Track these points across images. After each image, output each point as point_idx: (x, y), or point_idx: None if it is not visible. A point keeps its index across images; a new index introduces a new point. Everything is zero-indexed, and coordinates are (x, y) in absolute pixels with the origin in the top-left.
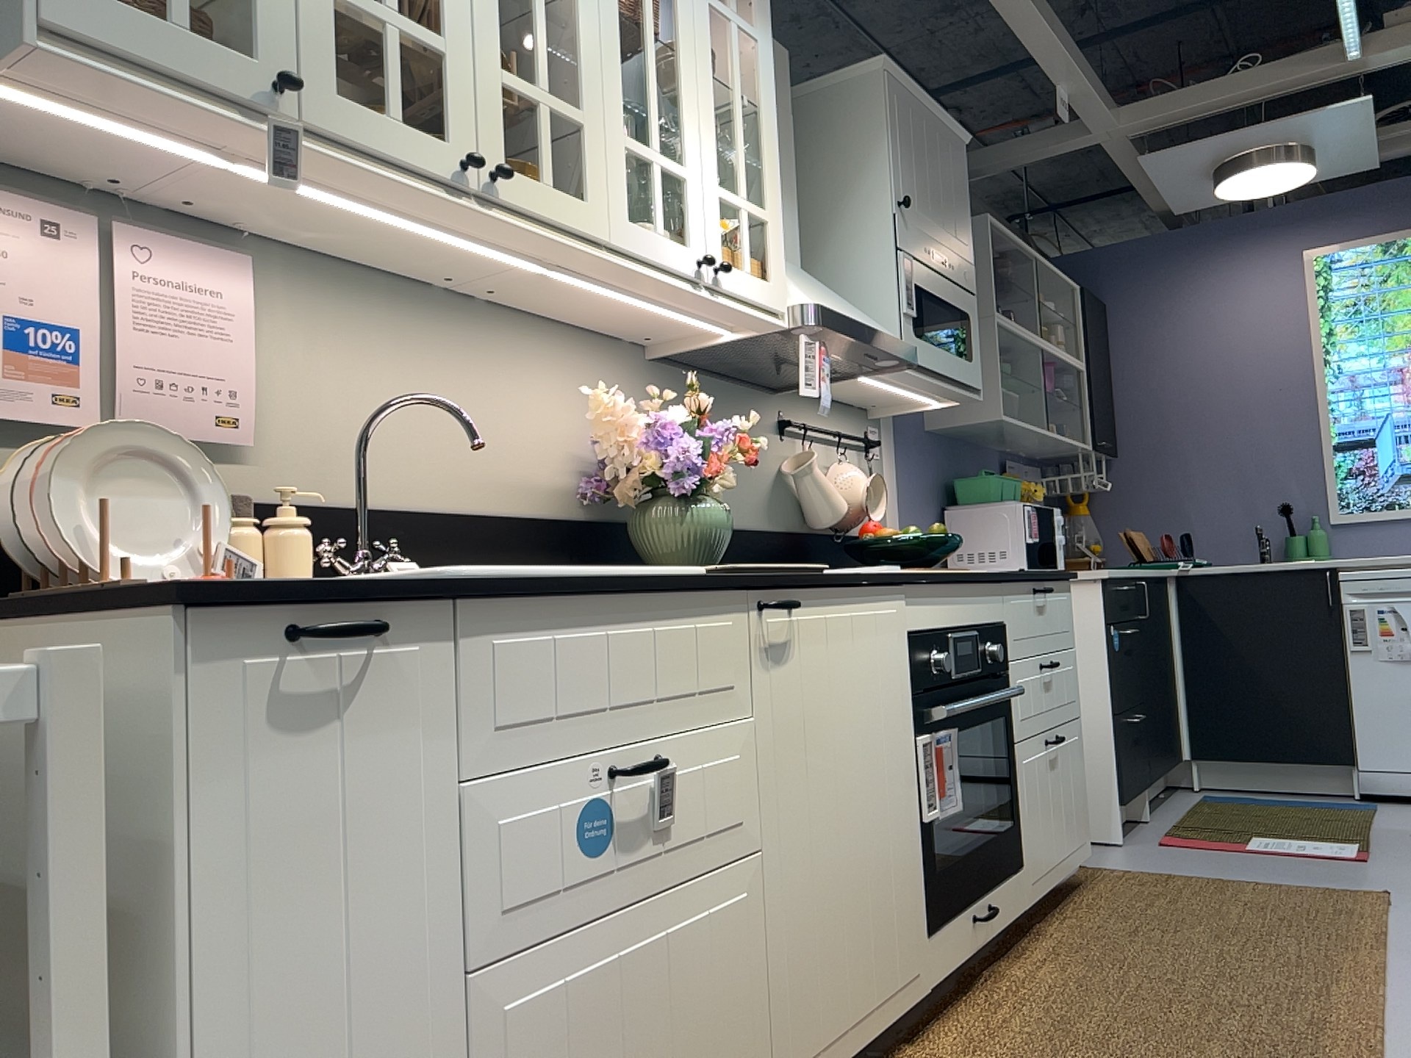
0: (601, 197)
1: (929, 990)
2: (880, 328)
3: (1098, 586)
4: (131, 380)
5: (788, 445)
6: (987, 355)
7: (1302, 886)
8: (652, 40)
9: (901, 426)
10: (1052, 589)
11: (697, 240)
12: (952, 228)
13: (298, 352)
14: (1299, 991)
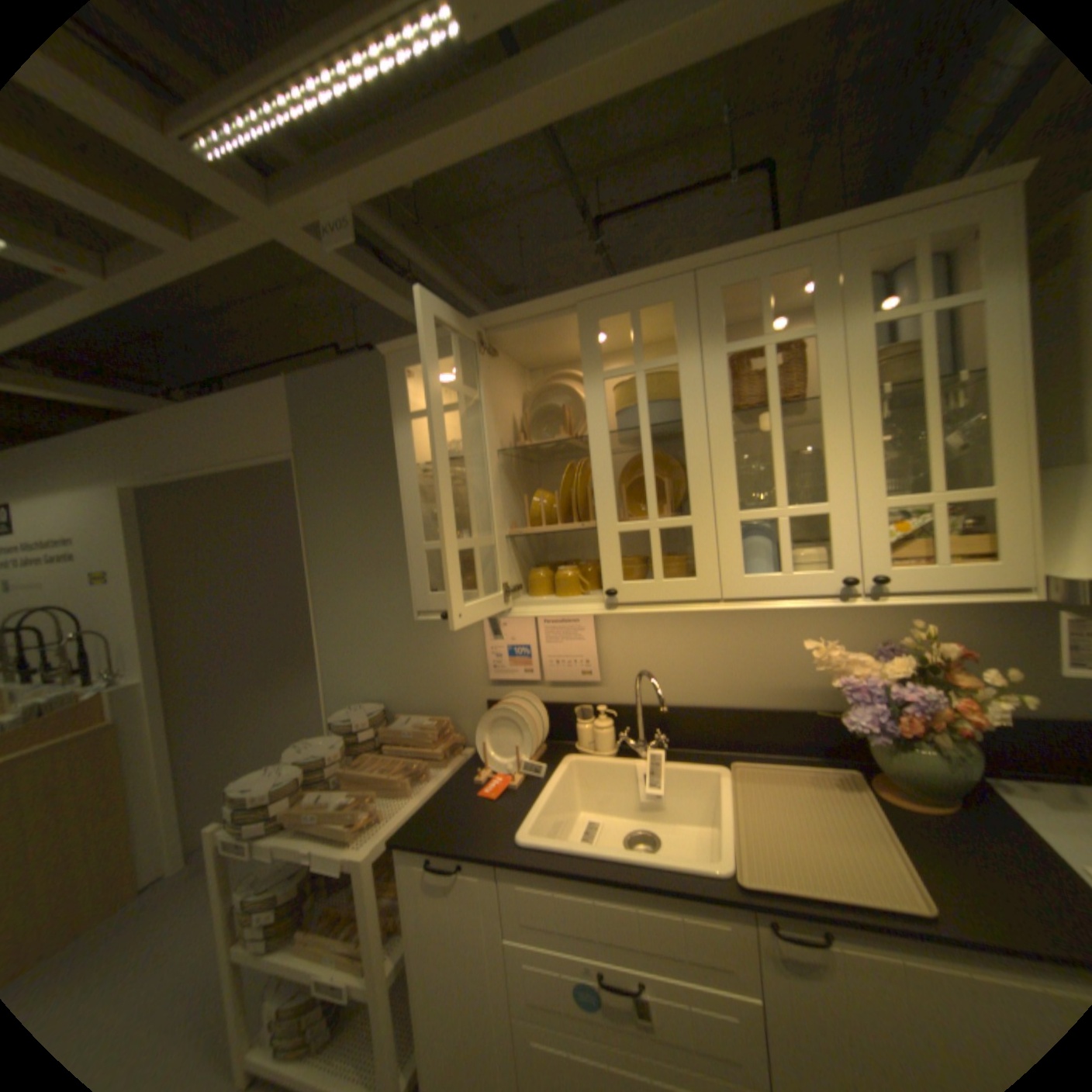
0: (712, 570)
1: None
2: None
3: None
4: (547, 662)
5: None
6: None
7: None
8: (777, 415)
9: None
10: None
11: (844, 562)
12: None
13: (623, 633)
14: None
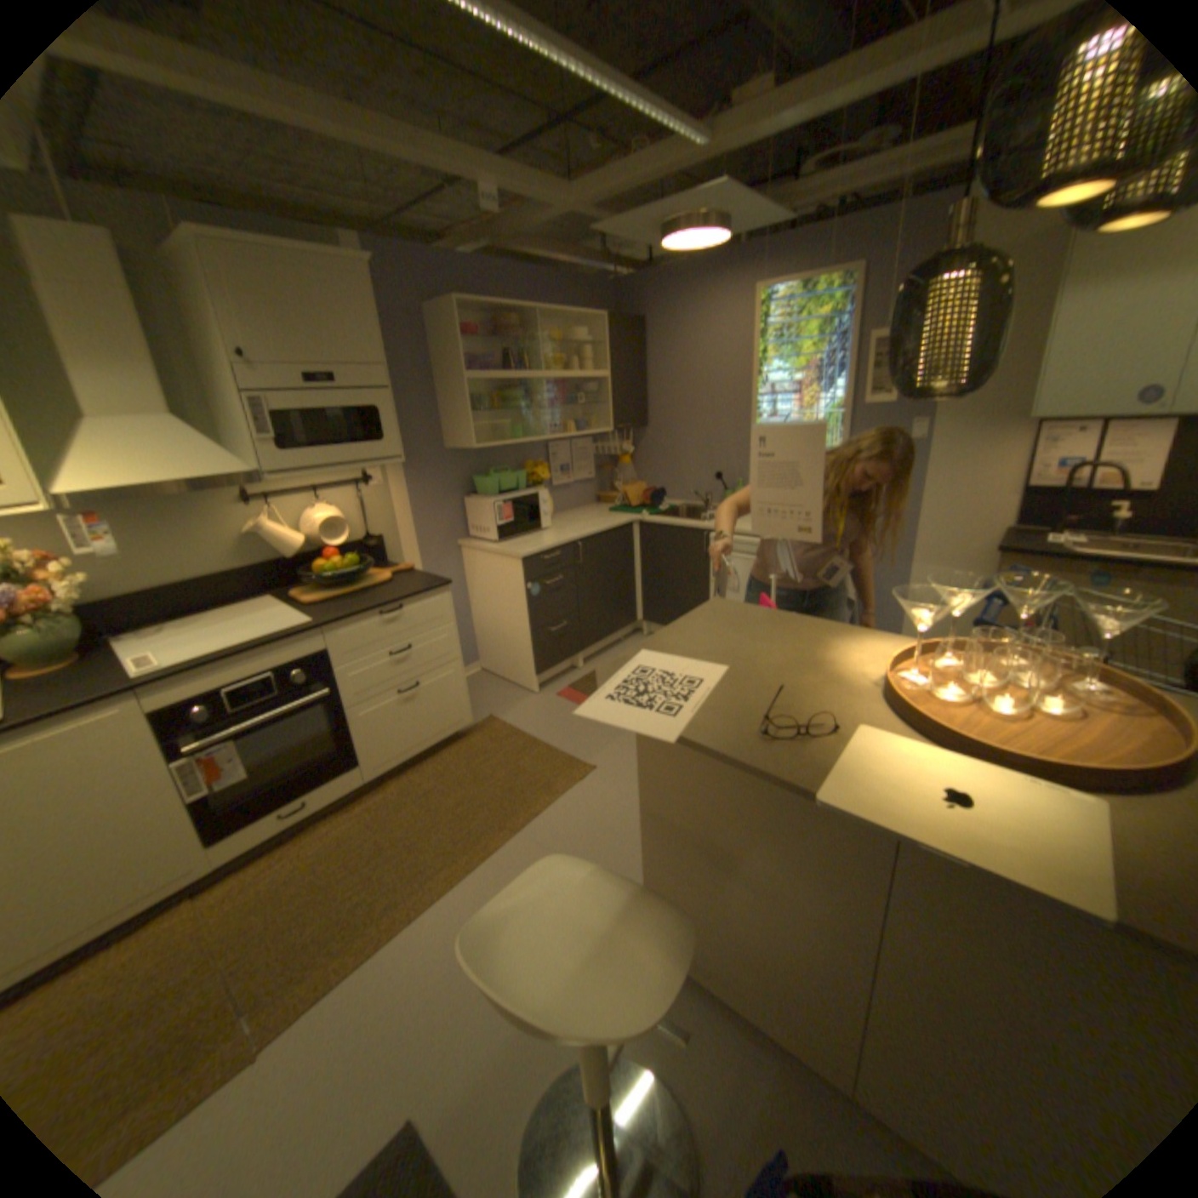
0: None
1: (212, 869)
2: (204, 468)
3: (520, 561)
4: None
5: (251, 508)
6: (463, 403)
7: (562, 755)
8: None
9: (406, 455)
10: (409, 602)
11: None
12: (339, 344)
13: None
14: (420, 874)
